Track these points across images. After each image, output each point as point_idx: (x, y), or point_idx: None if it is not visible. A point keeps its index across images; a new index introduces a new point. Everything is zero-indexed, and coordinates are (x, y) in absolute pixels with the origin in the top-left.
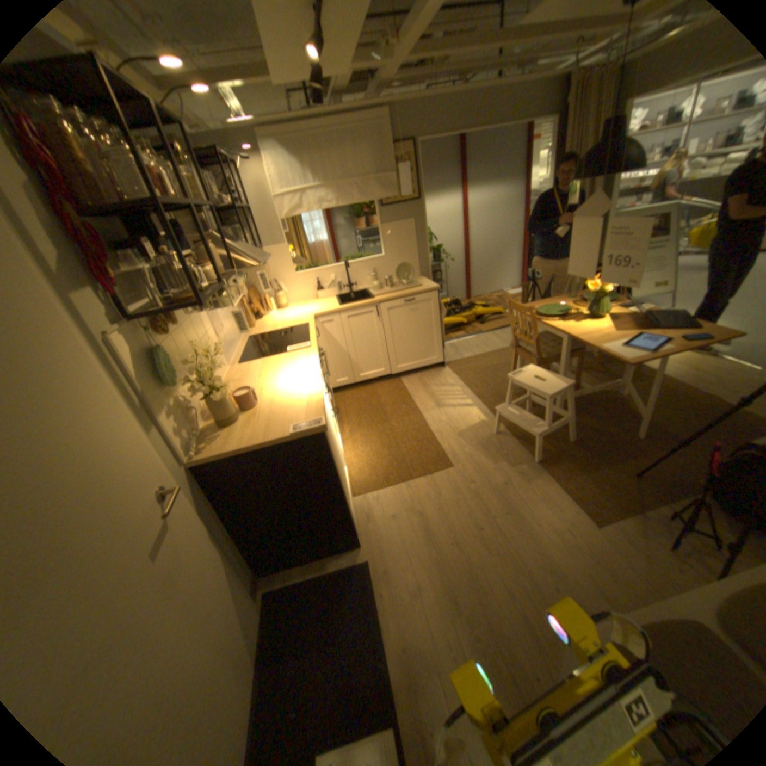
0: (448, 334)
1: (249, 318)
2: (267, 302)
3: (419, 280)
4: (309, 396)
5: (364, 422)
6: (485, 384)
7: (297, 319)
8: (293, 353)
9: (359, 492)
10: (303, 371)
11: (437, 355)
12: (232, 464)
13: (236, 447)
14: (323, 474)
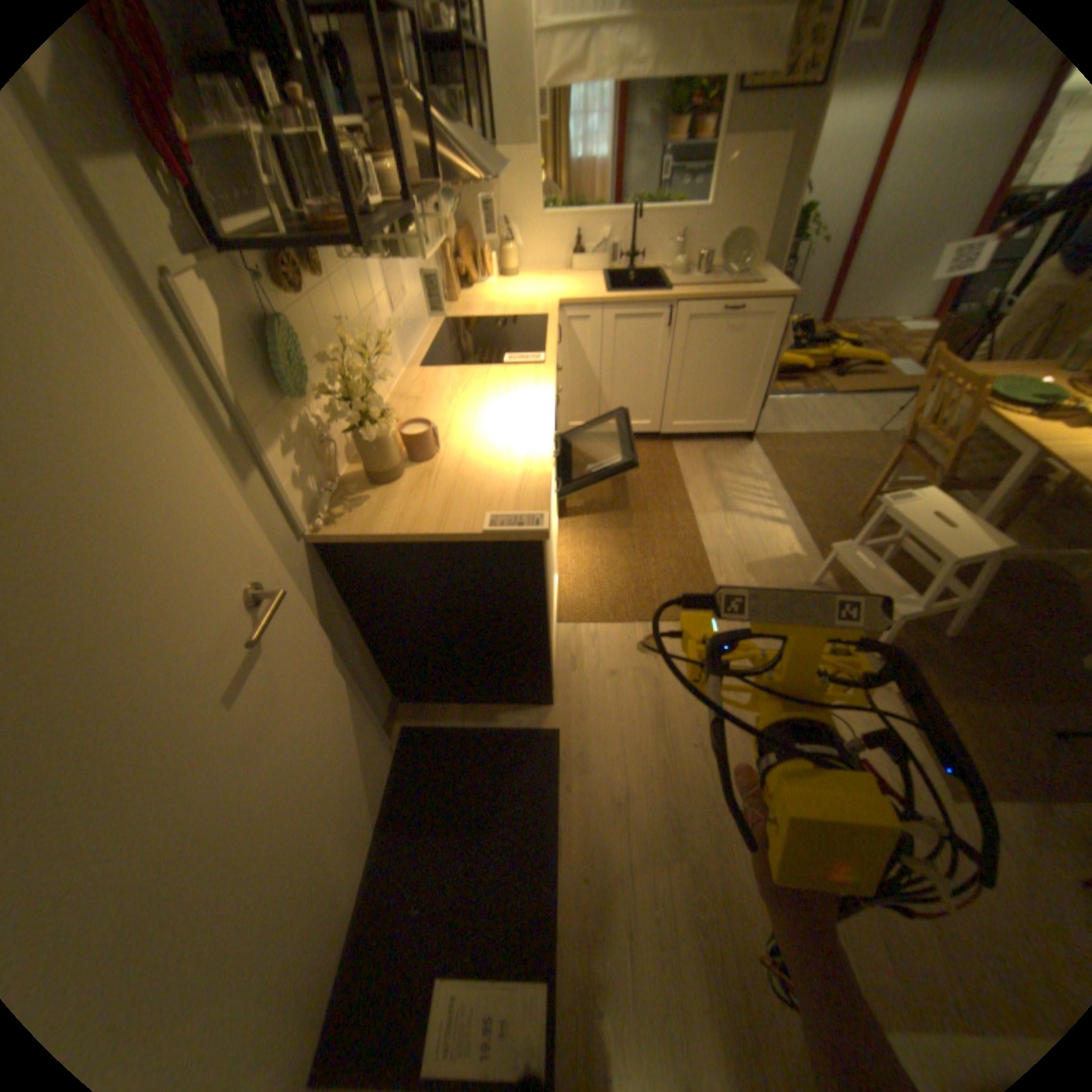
0: (776, 381)
1: (453, 283)
2: (487, 258)
3: (762, 267)
4: (530, 462)
5: (601, 503)
6: (820, 489)
7: (531, 301)
8: (515, 367)
9: (570, 617)
10: (527, 408)
11: (748, 416)
12: (384, 552)
13: (393, 530)
14: (525, 601)
